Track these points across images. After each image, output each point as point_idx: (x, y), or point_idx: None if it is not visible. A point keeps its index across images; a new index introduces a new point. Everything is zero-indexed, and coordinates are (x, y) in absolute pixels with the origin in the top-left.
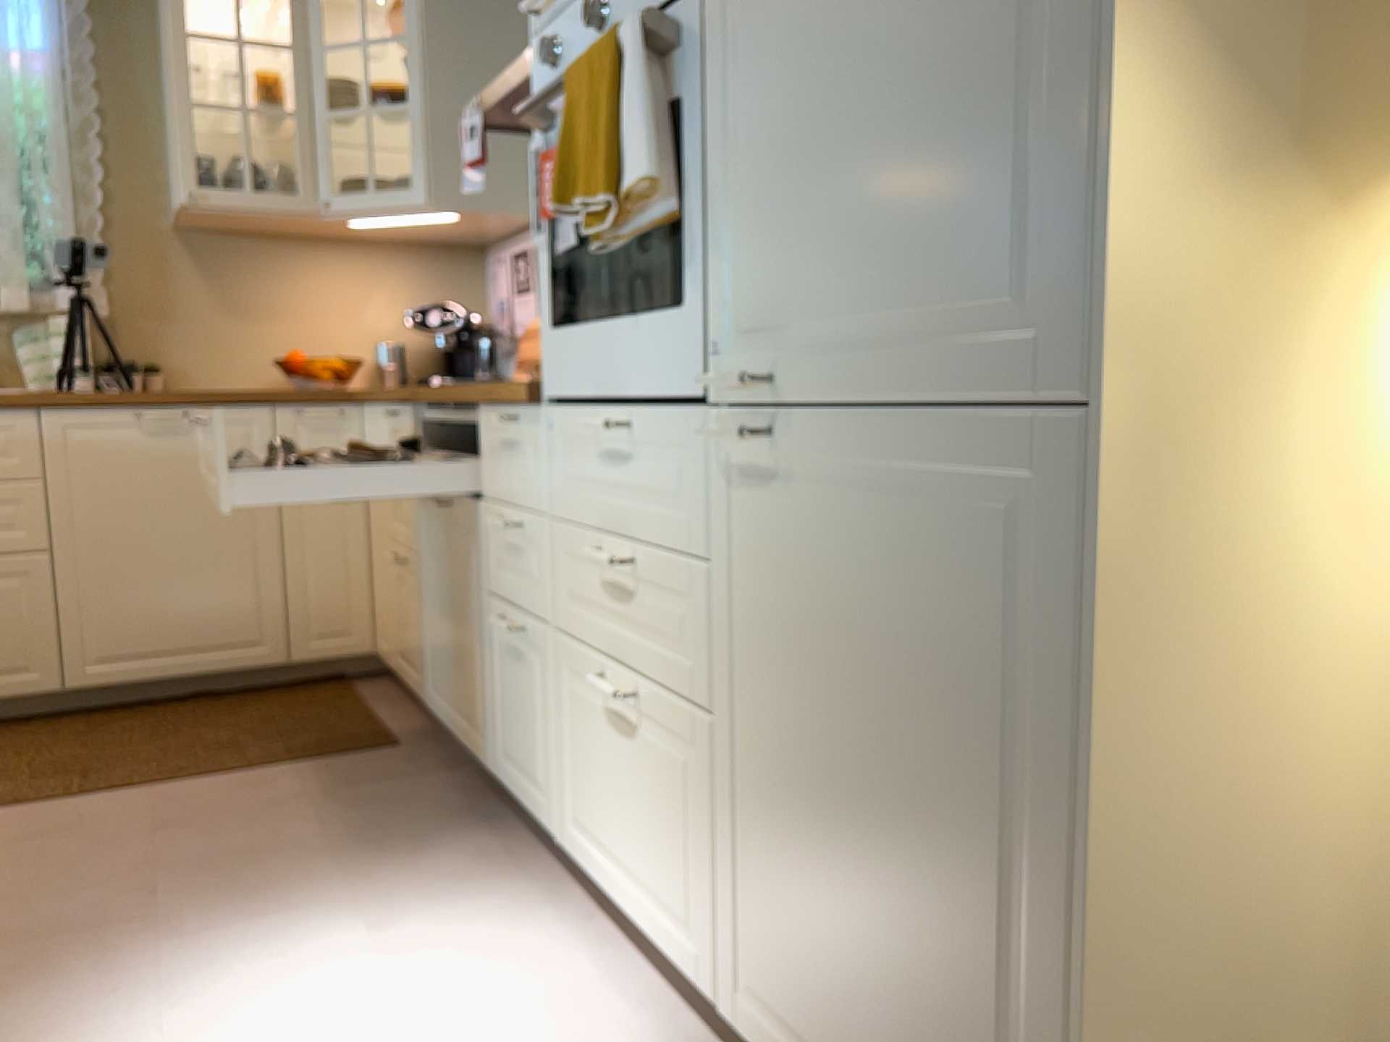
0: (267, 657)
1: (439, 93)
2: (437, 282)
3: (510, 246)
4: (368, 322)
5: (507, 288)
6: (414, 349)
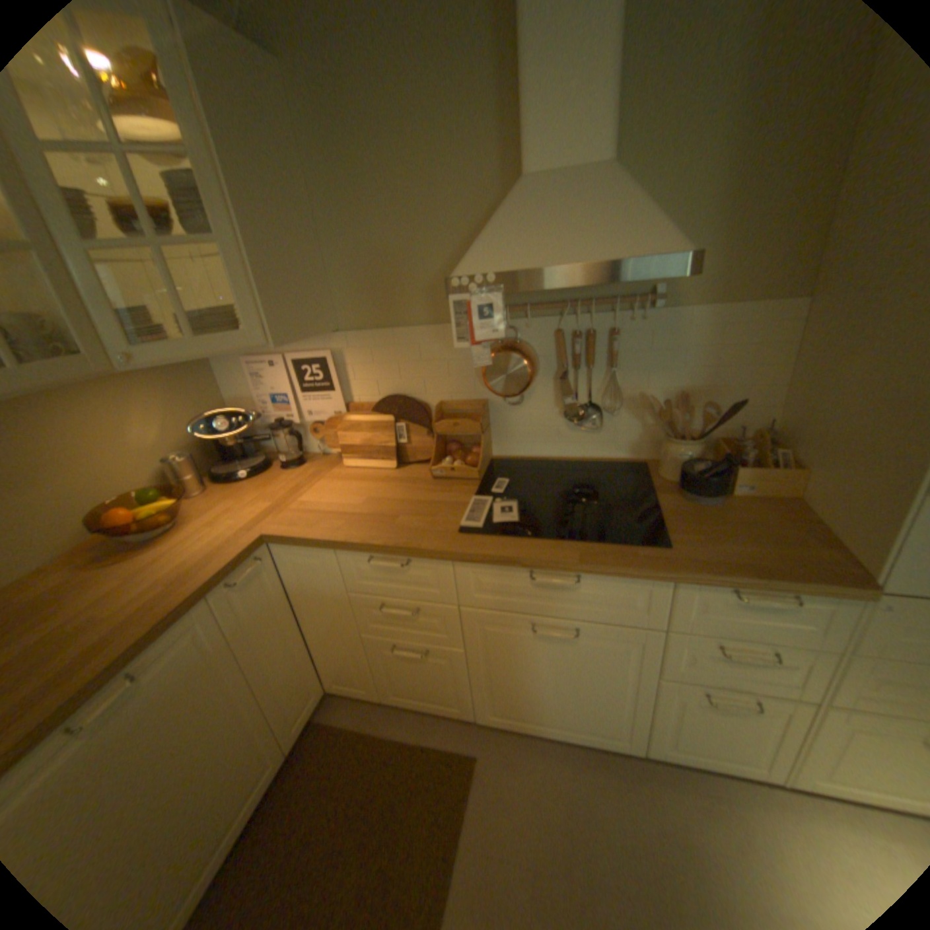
0: (274, 770)
1: (247, 224)
2: (178, 386)
3: (288, 354)
4: (136, 443)
5: (289, 387)
6: (183, 448)
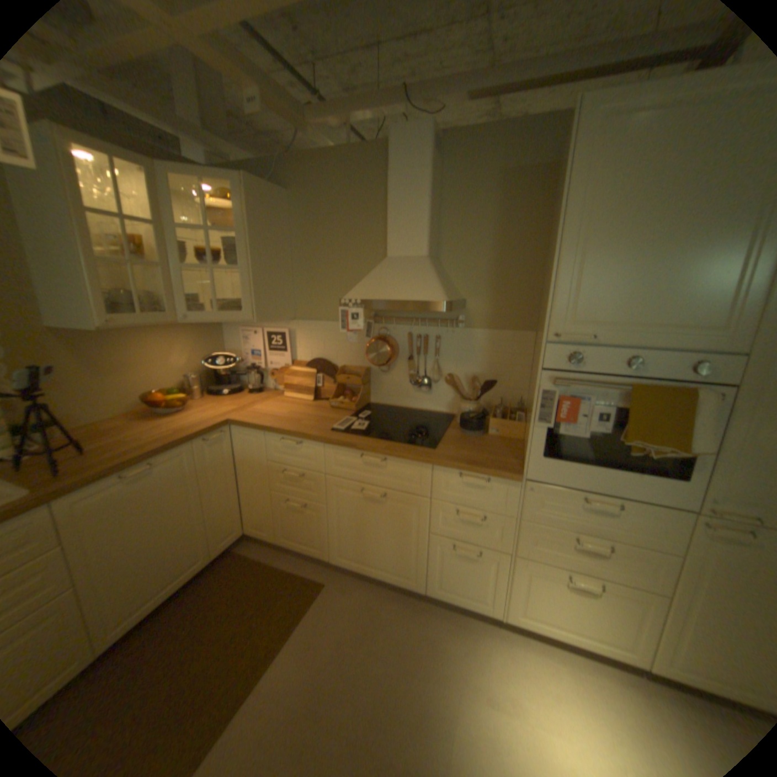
0: (201, 566)
1: (255, 264)
2: (202, 339)
3: (265, 329)
4: (172, 365)
5: (262, 347)
6: (195, 373)
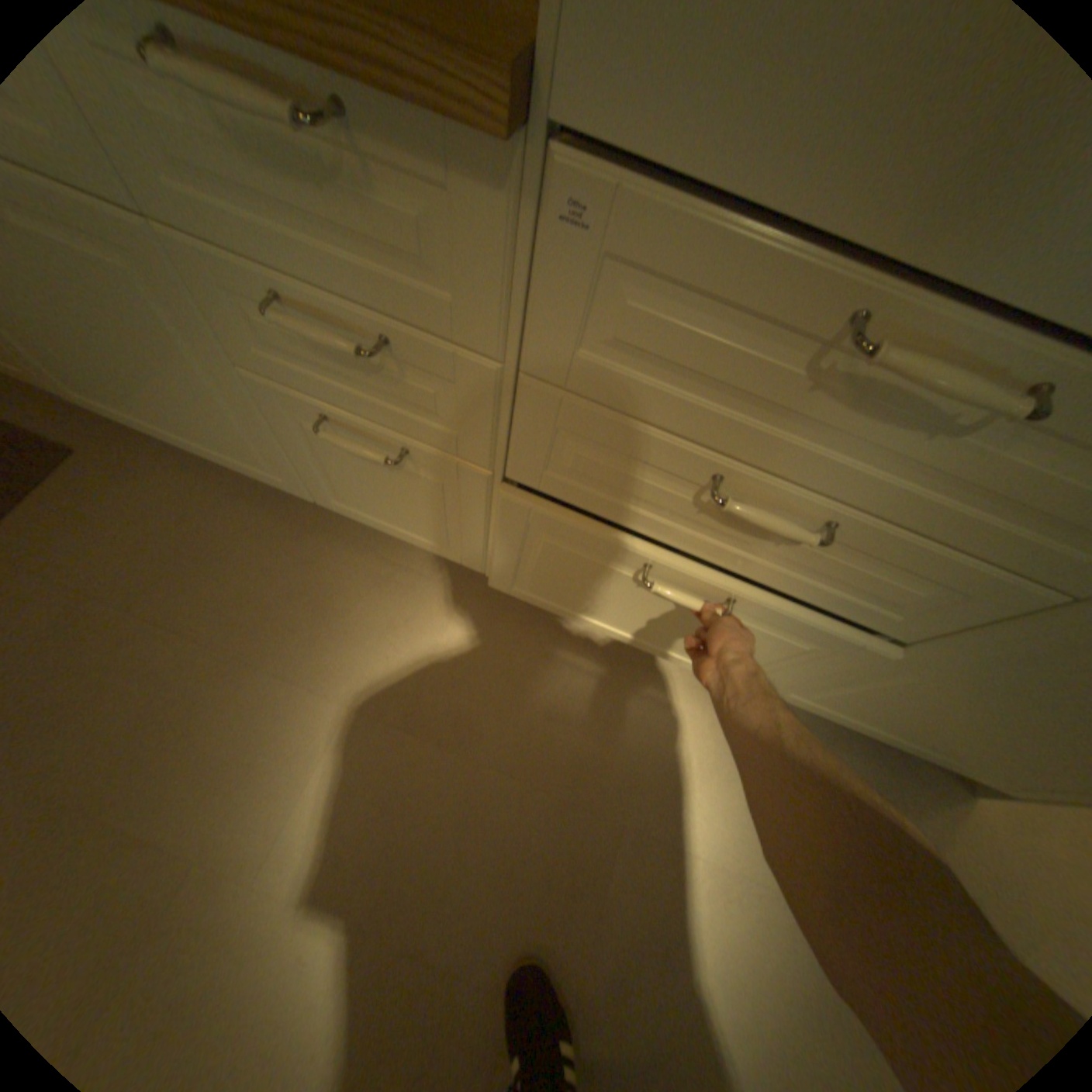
0: None
1: None
2: None
3: None
4: None
5: None
6: None
